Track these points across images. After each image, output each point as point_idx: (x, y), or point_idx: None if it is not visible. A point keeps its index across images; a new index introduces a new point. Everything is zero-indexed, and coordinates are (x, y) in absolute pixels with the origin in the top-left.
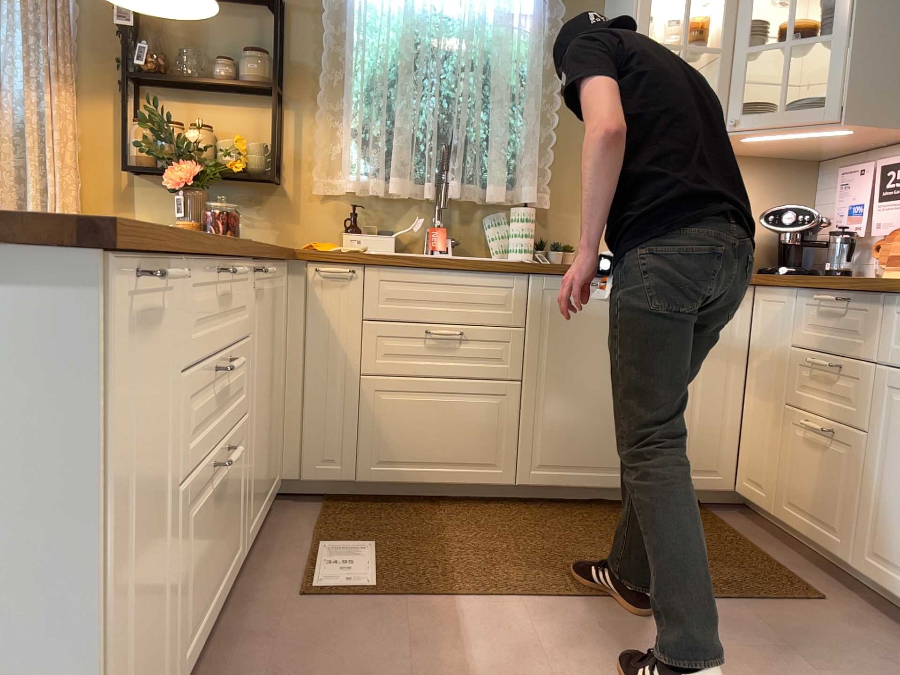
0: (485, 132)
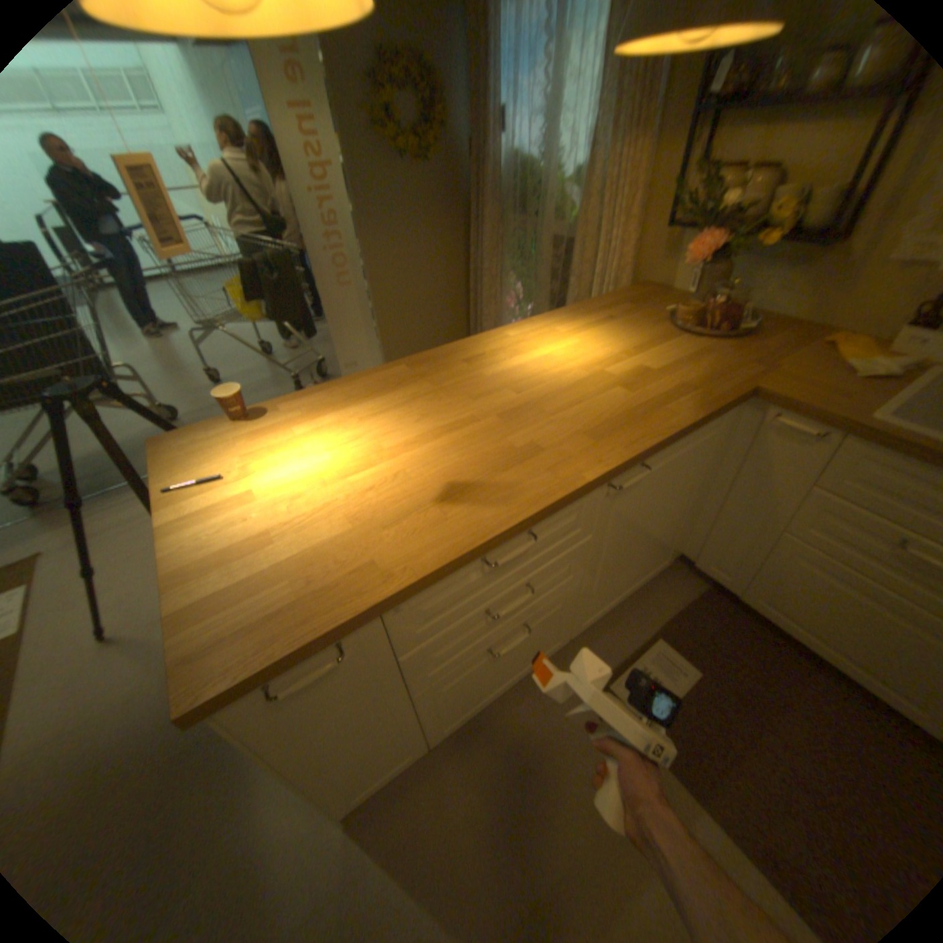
0: None
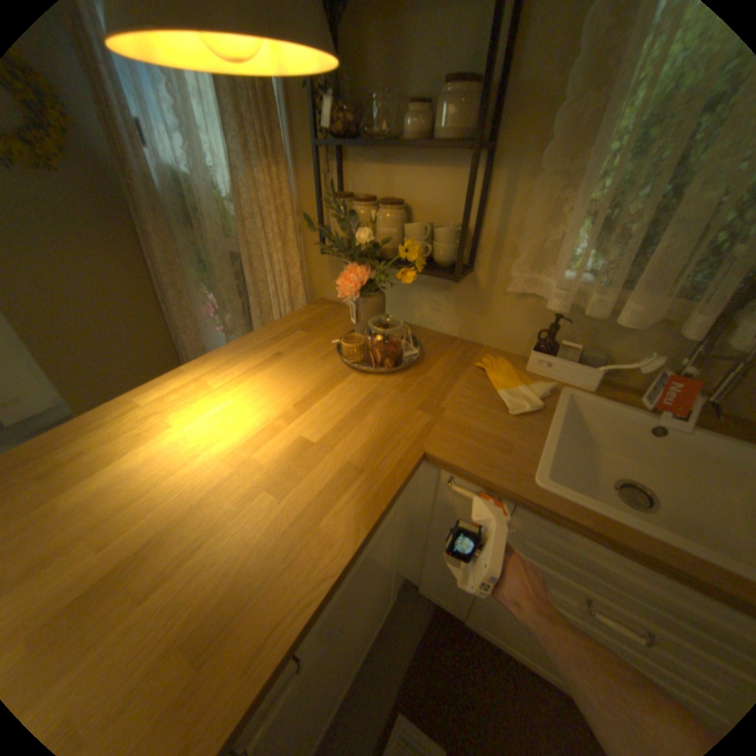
0: None
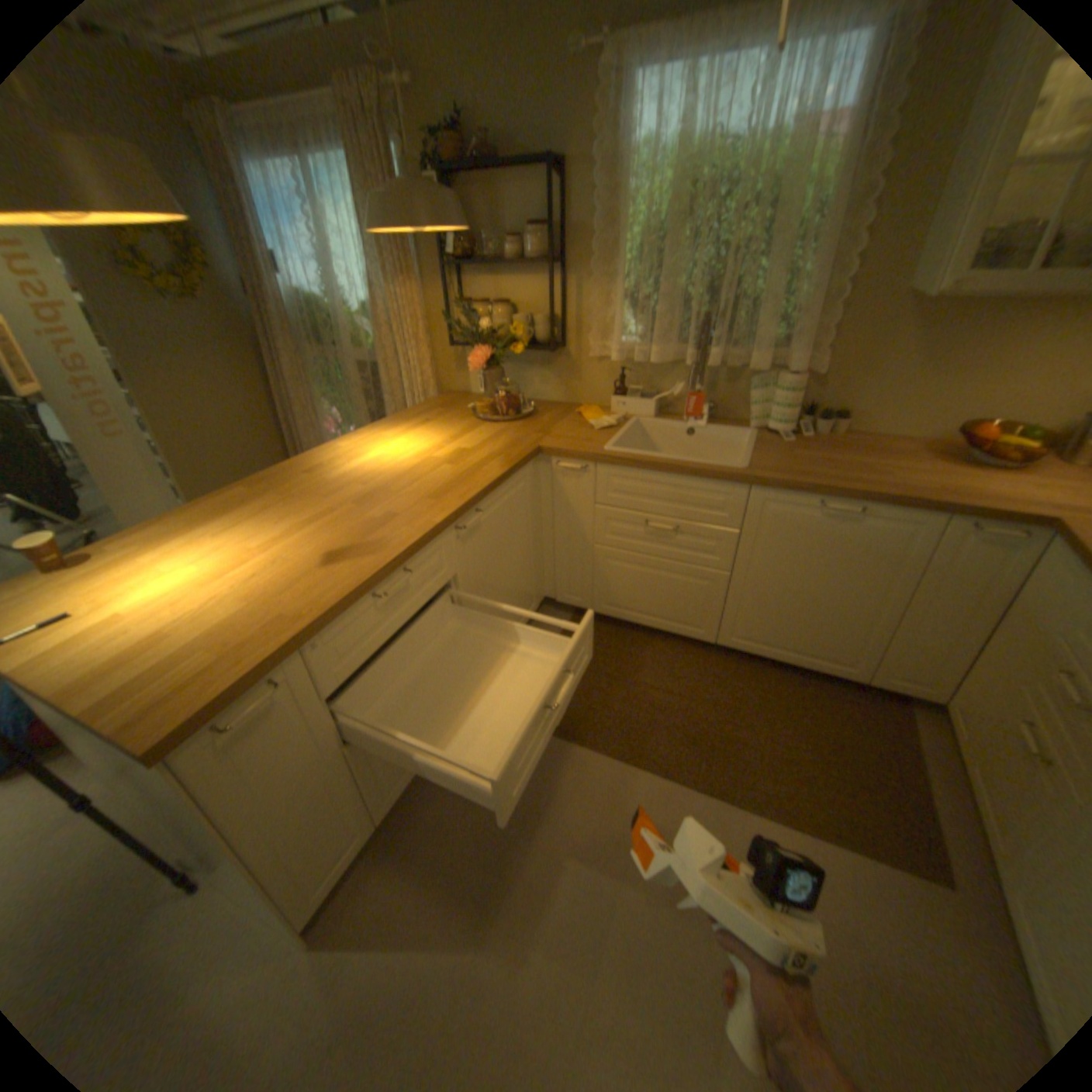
0: (763, 284)
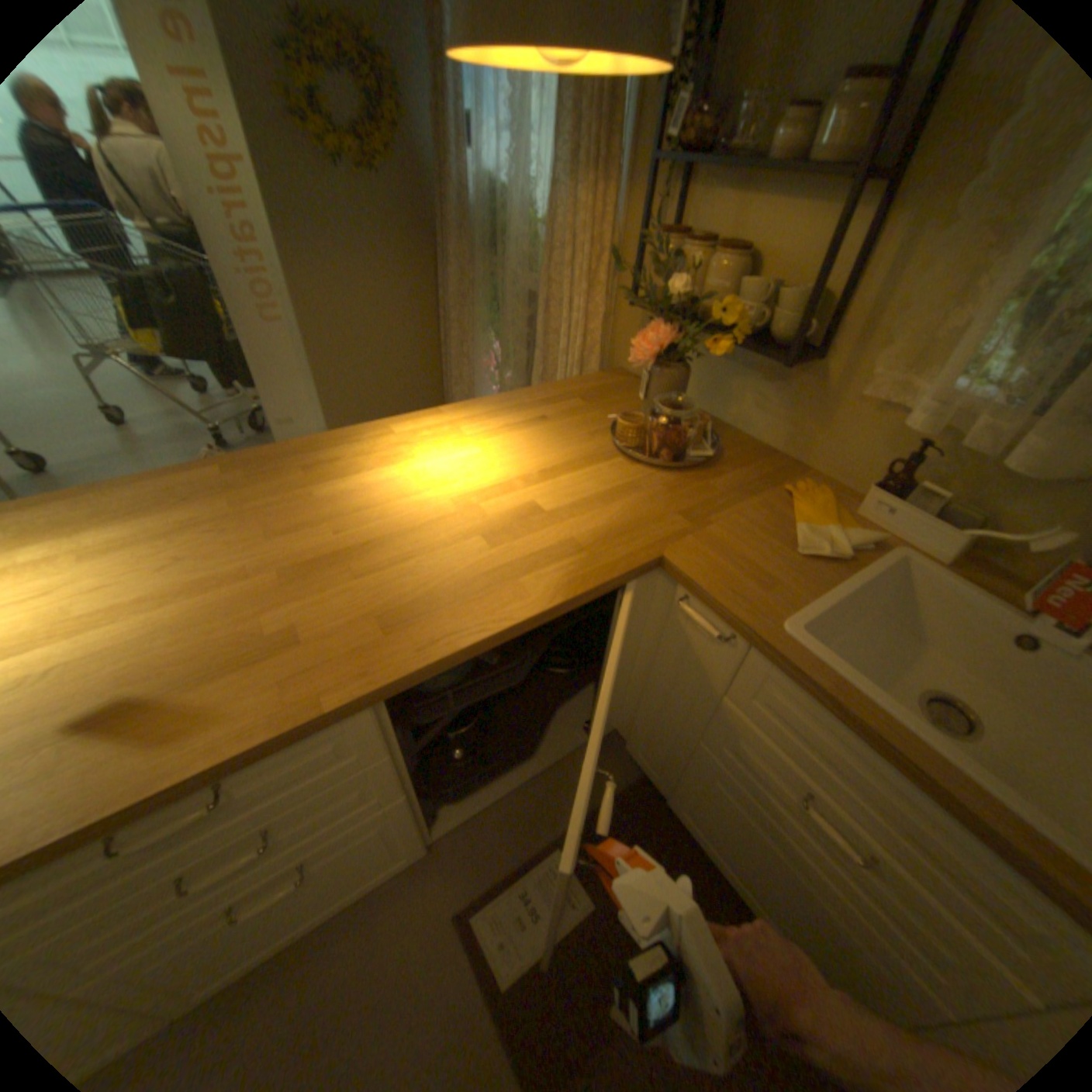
0: None
